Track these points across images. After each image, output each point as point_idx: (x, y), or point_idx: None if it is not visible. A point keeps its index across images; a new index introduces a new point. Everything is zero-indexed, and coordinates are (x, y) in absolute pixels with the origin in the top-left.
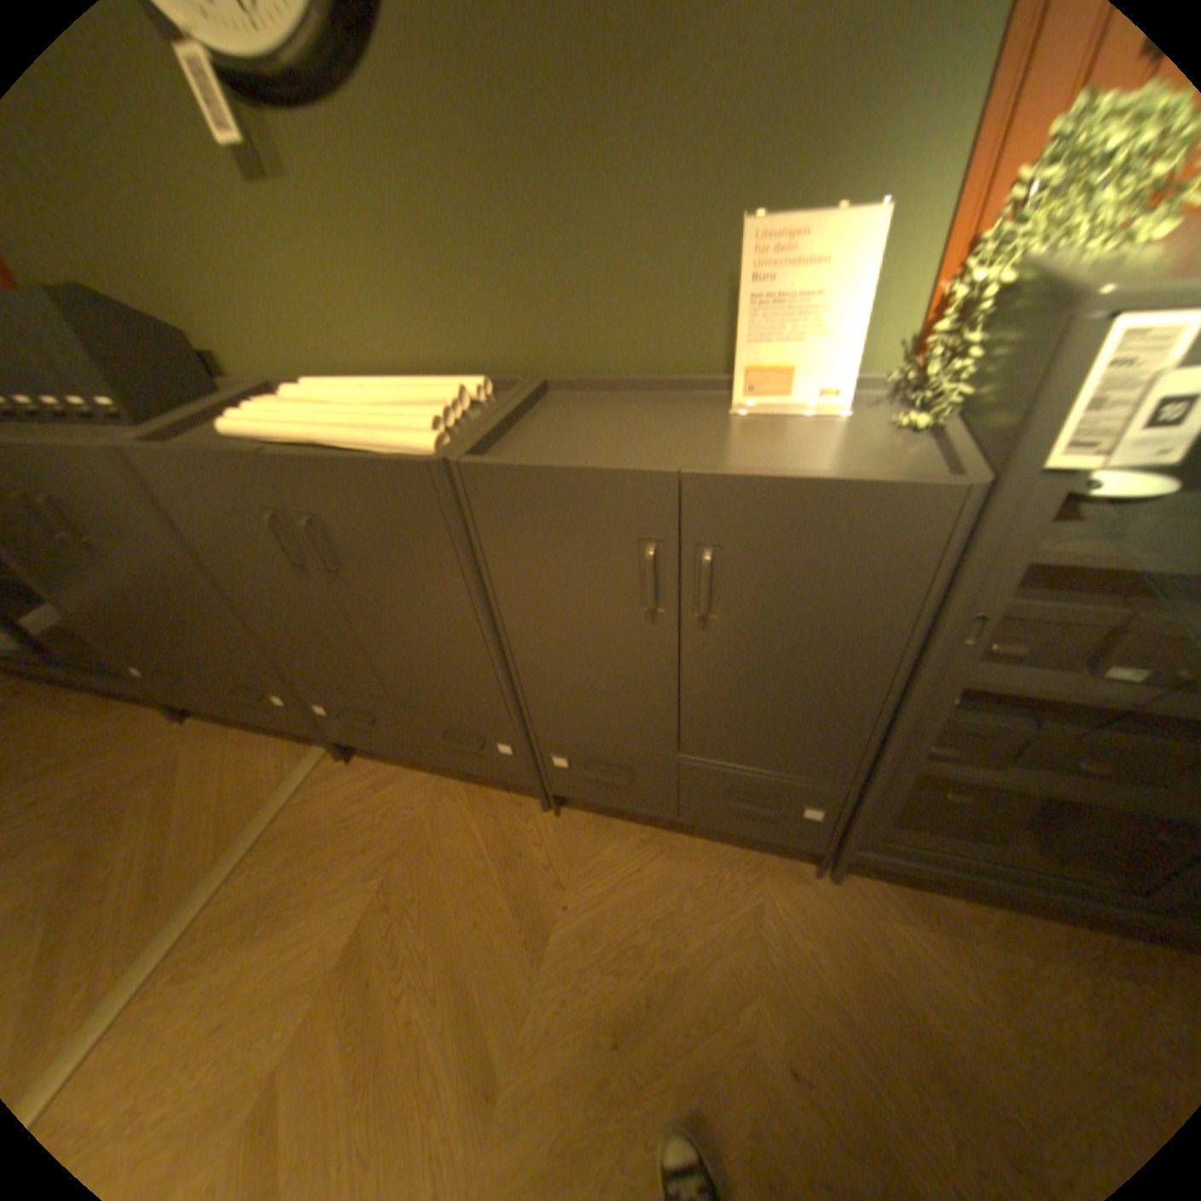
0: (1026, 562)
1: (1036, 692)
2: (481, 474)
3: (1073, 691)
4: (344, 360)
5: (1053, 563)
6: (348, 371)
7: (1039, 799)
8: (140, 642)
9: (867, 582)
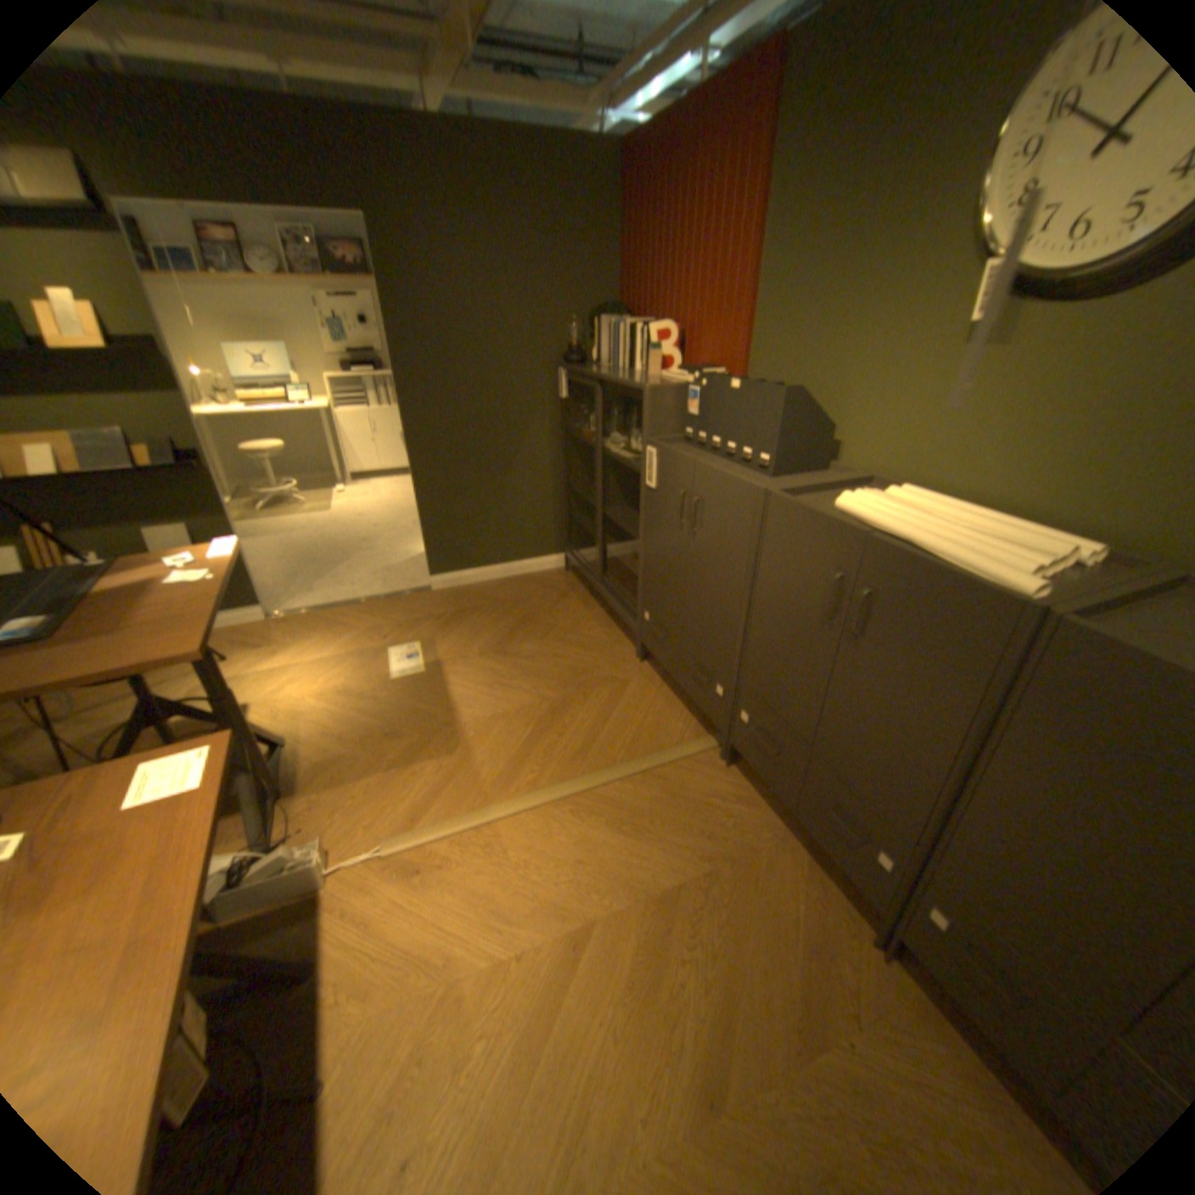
0: None
1: None
2: (1083, 637)
3: None
4: (952, 482)
5: None
6: (949, 491)
7: None
8: (669, 601)
9: None
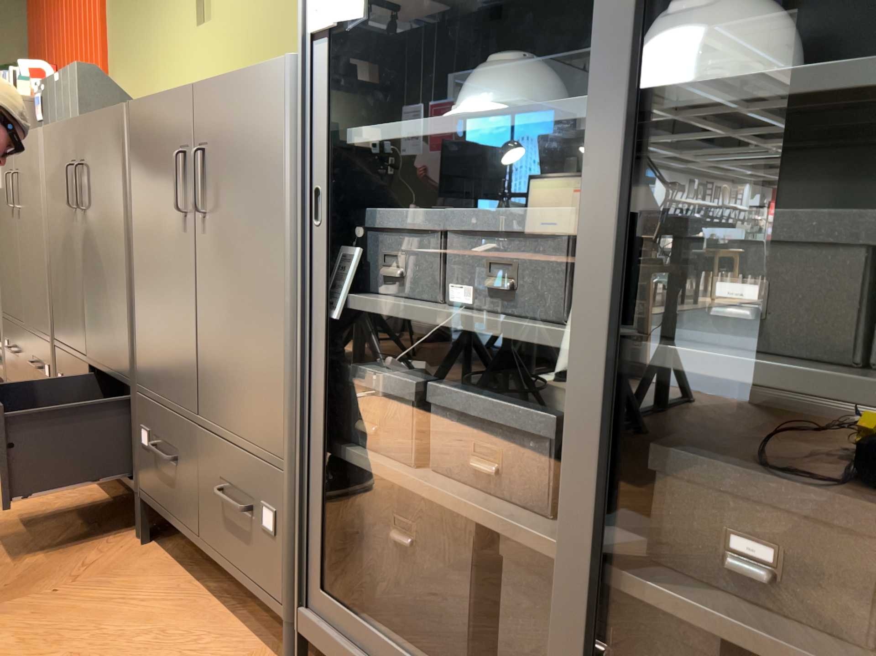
0: (326, 122)
1: (393, 308)
2: (135, 108)
3: (421, 309)
4: None
5: (367, 139)
6: None
7: (470, 550)
8: (16, 306)
9: (261, 158)
